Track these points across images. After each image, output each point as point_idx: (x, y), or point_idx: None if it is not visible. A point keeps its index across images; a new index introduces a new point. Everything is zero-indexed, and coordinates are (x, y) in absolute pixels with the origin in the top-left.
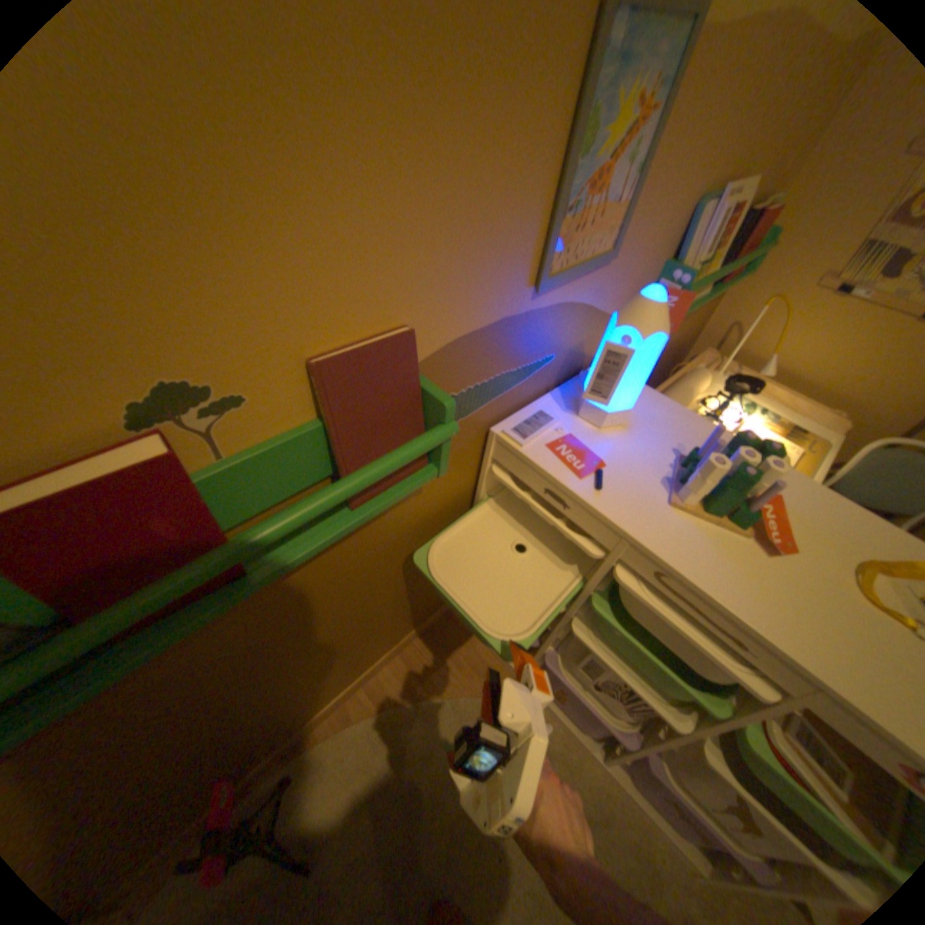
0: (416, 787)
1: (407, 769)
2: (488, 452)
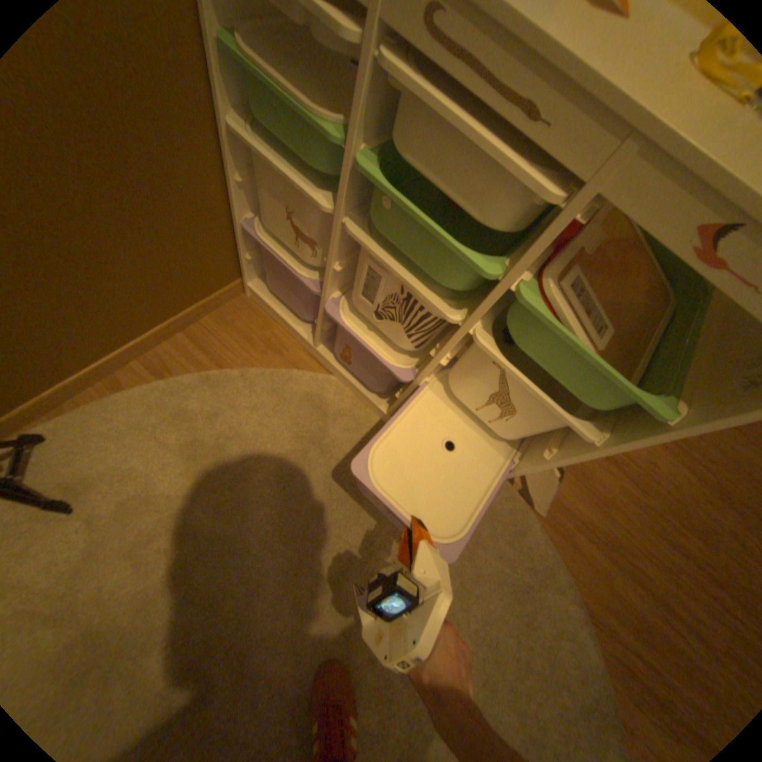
0: (198, 439)
1: (188, 425)
2: None
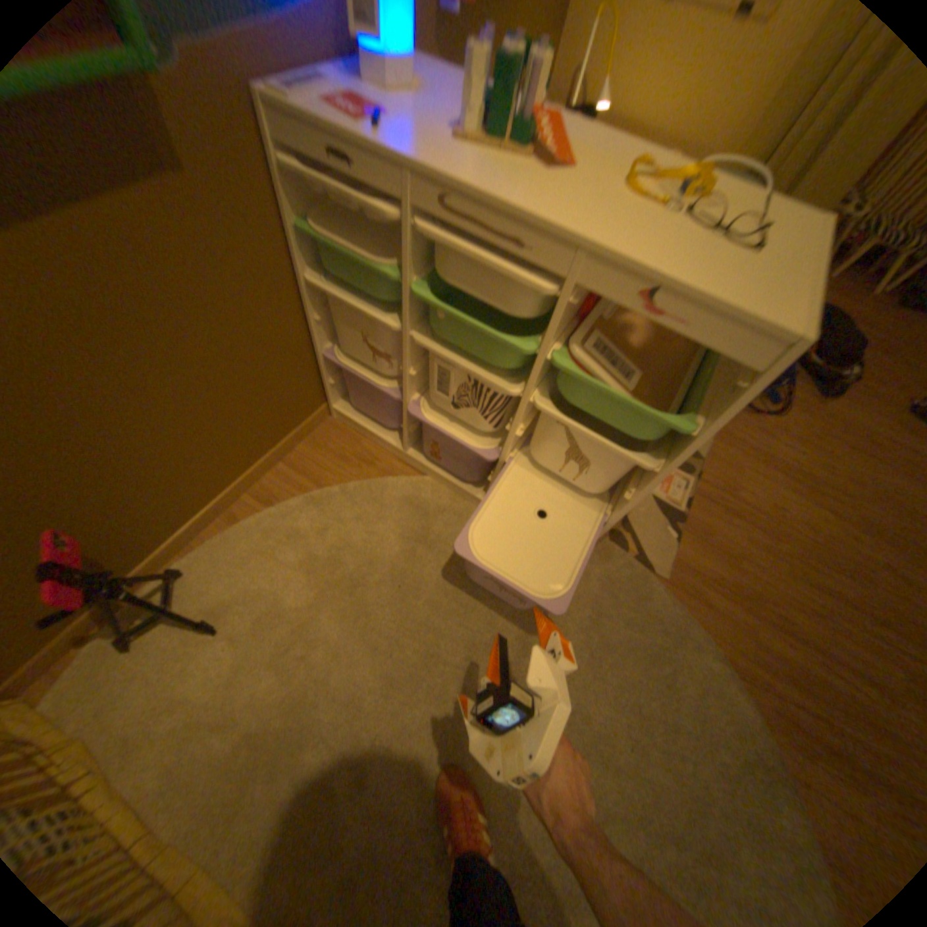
0: (313, 554)
1: (302, 543)
2: (264, 135)
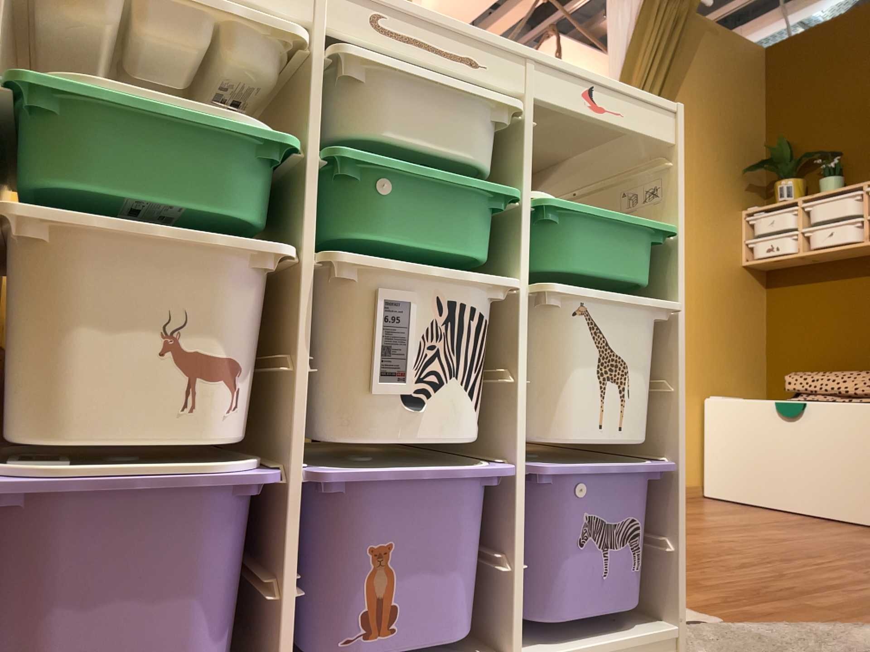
0: None
1: None
2: None
